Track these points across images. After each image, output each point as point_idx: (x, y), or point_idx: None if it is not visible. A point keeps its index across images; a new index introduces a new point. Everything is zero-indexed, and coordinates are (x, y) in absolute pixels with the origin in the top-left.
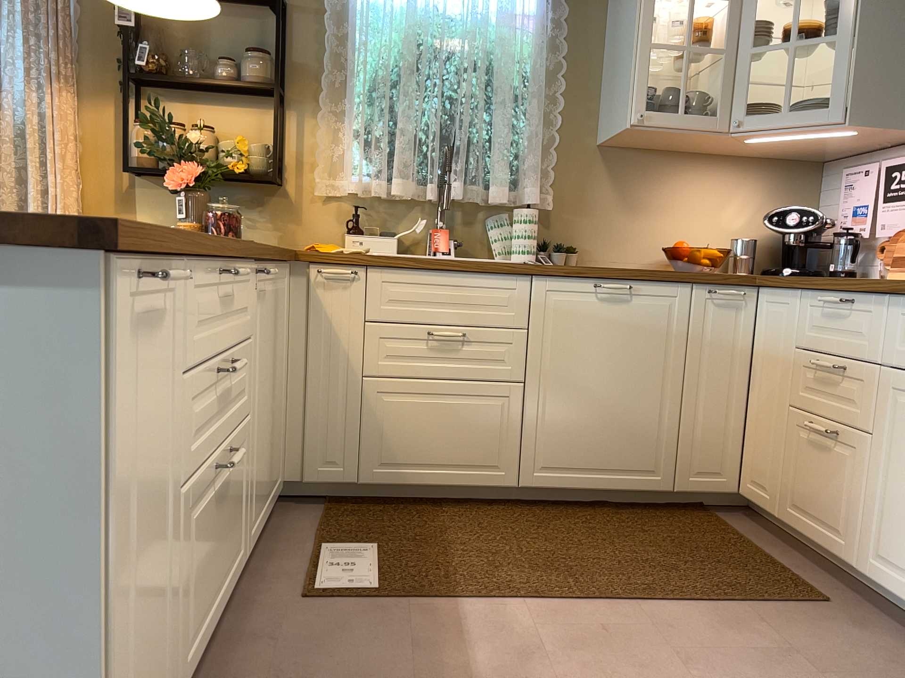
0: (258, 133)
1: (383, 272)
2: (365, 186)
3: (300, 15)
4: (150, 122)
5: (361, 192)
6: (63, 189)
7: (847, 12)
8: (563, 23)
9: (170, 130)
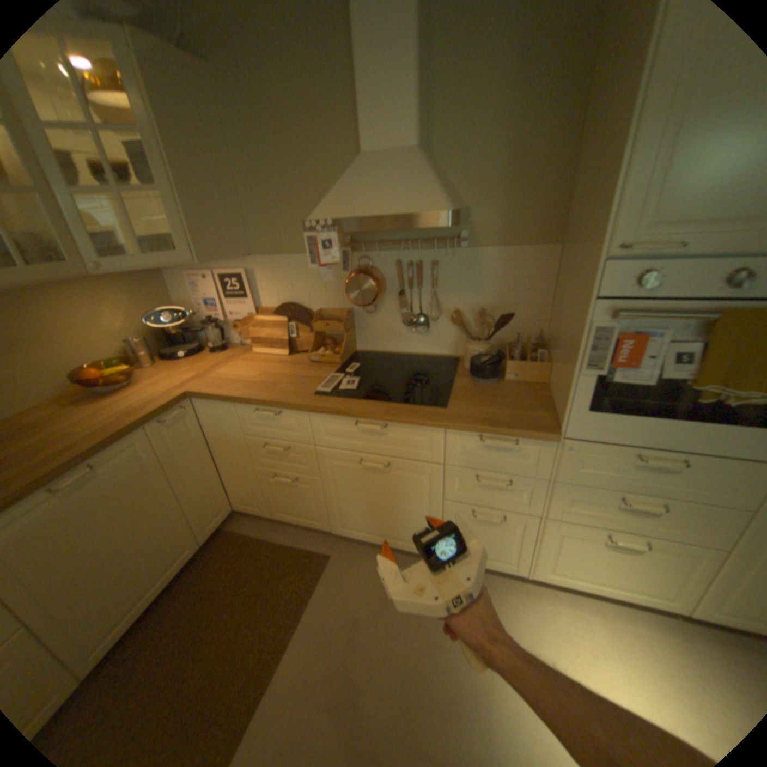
0: None
1: None
2: None
3: None
4: None
5: None
6: None
7: (156, 164)
8: None
9: None
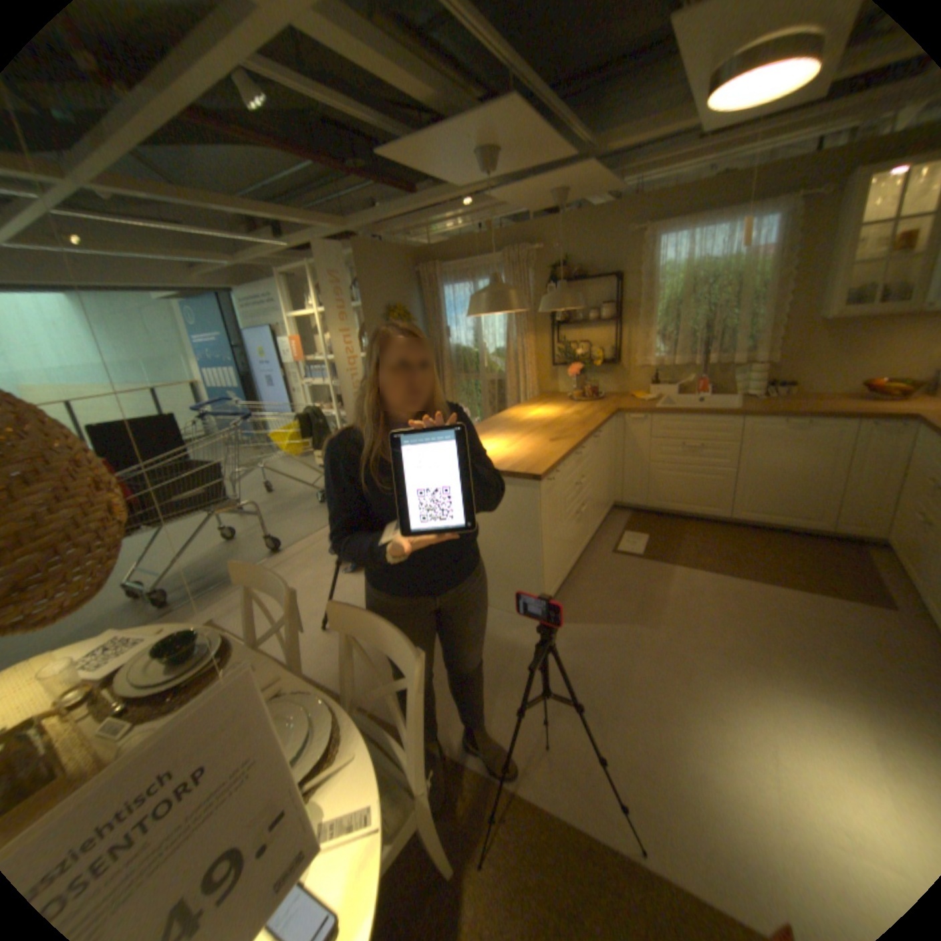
0: (607, 338)
1: (659, 416)
2: (660, 359)
3: (627, 276)
4: (558, 349)
5: (657, 364)
6: (528, 376)
7: None
8: (795, 245)
9: (567, 349)
